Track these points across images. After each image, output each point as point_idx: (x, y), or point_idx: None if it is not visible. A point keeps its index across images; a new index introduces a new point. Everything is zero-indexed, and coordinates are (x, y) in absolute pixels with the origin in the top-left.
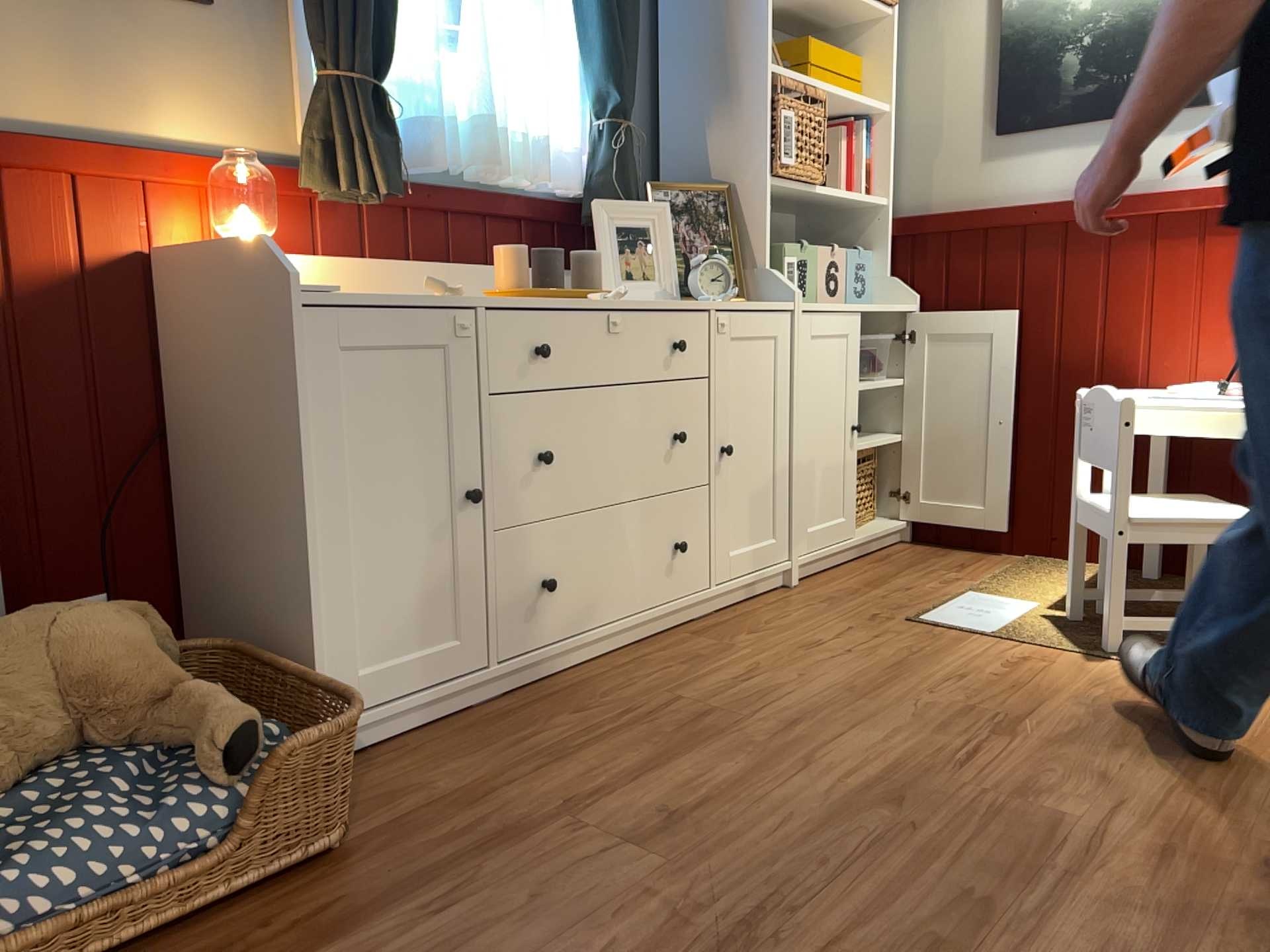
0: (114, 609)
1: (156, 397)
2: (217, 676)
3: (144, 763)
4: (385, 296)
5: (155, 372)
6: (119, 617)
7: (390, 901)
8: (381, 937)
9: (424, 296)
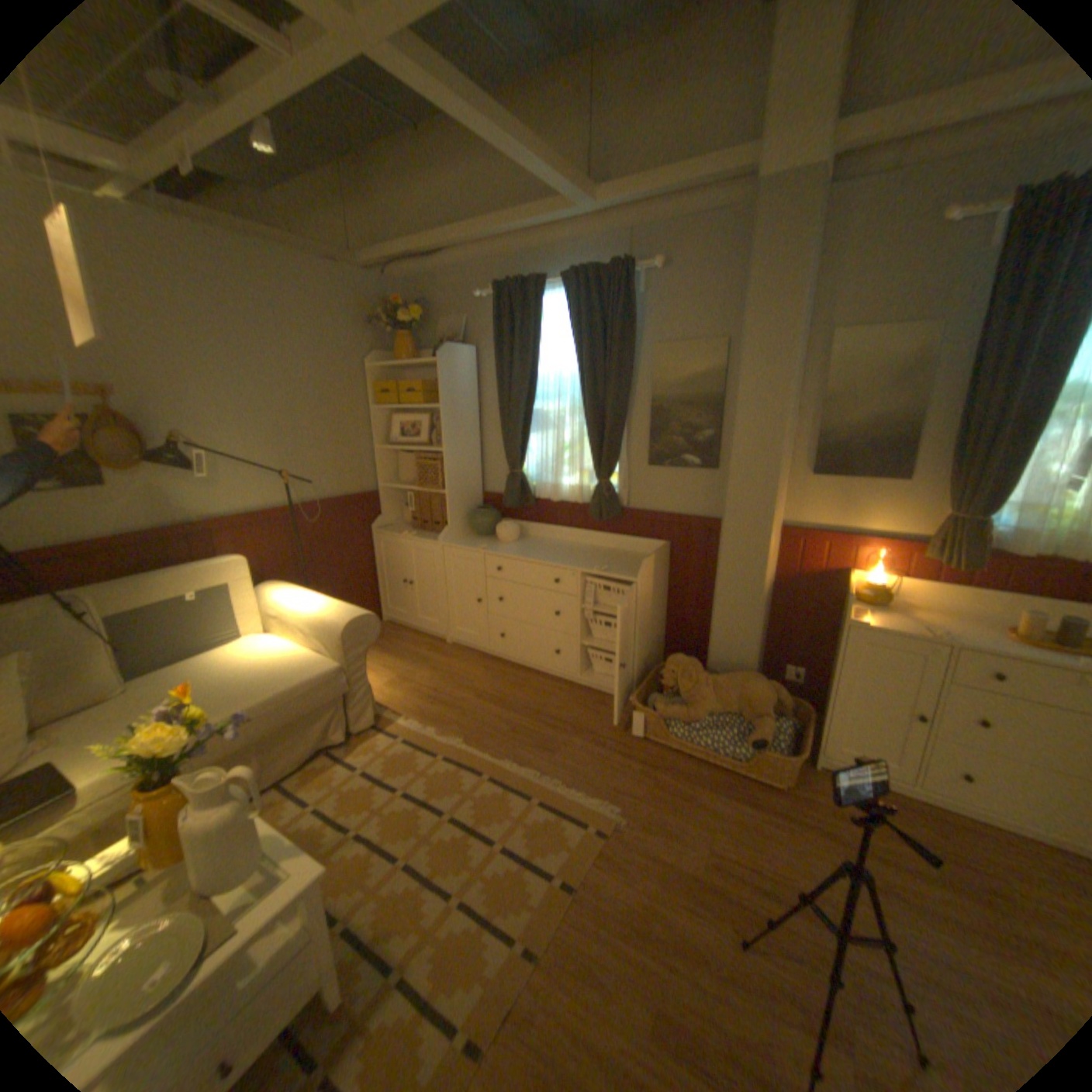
0: (769, 685)
1: (841, 617)
2: (807, 718)
3: (748, 730)
4: (906, 627)
5: (843, 608)
6: (766, 689)
7: (775, 814)
8: (761, 818)
9: (932, 632)
